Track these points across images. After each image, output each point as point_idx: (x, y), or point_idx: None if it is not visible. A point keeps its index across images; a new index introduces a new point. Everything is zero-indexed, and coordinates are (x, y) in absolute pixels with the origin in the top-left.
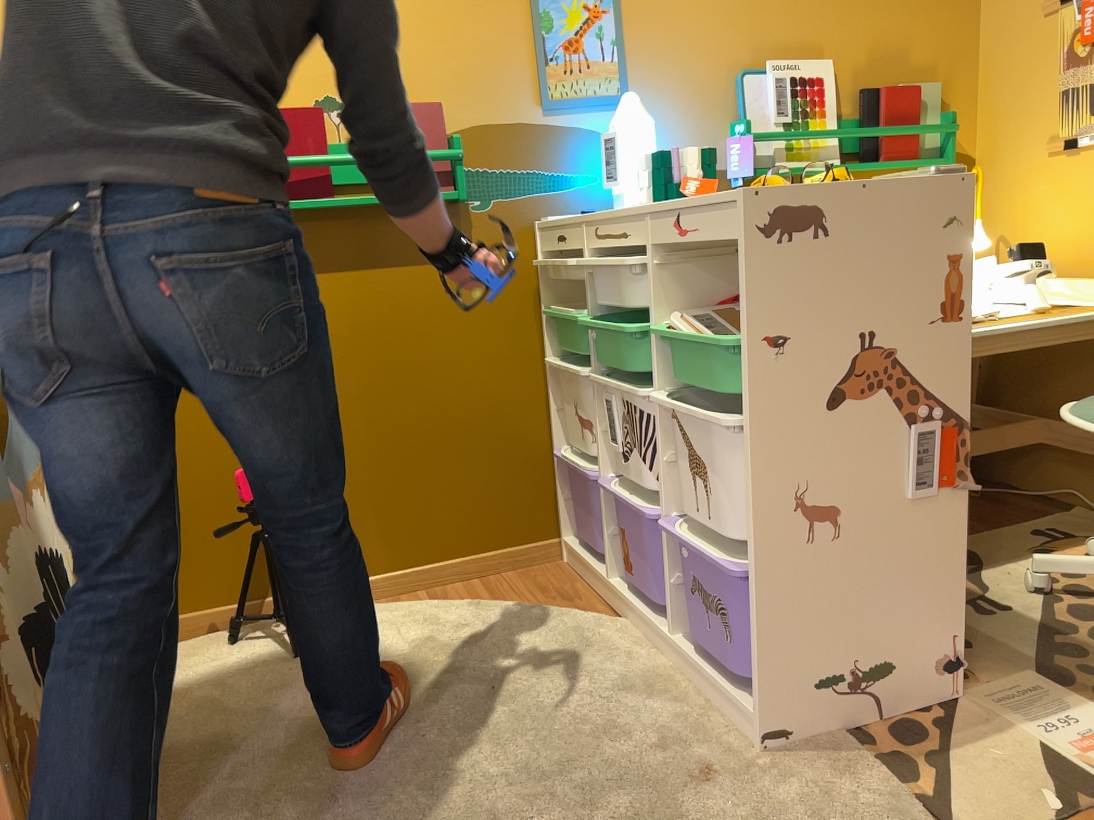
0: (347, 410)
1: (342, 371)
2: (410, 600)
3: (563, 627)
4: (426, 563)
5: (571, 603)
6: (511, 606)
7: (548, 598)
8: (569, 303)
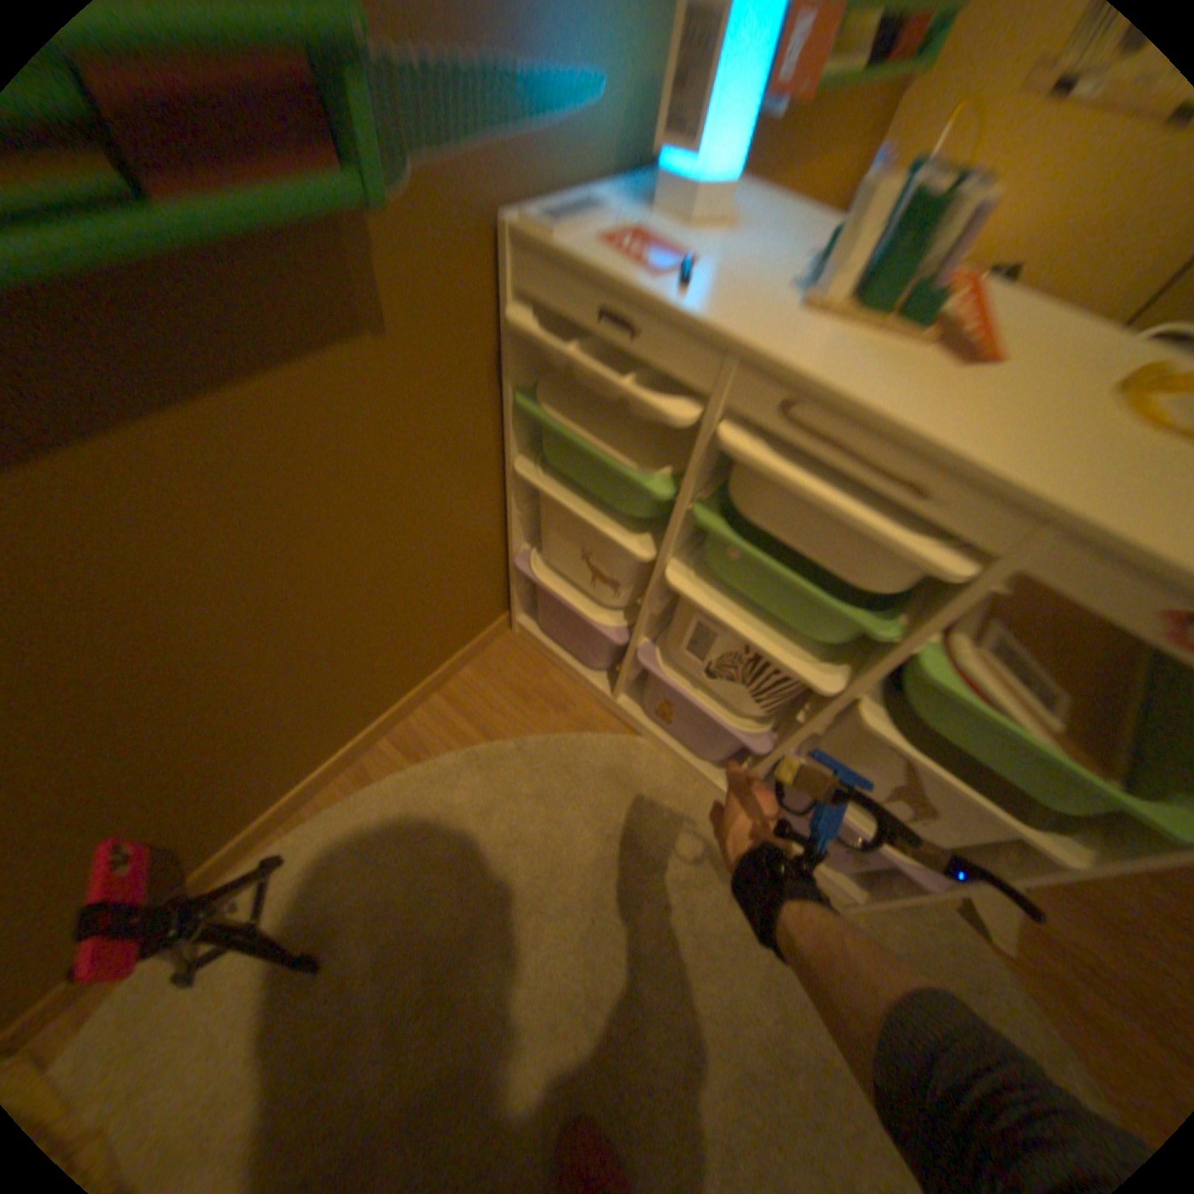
0: (215, 671)
1: (175, 633)
2: (385, 769)
3: (595, 772)
4: (383, 718)
5: (569, 712)
6: (520, 750)
7: (540, 710)
8: (552, 378)
